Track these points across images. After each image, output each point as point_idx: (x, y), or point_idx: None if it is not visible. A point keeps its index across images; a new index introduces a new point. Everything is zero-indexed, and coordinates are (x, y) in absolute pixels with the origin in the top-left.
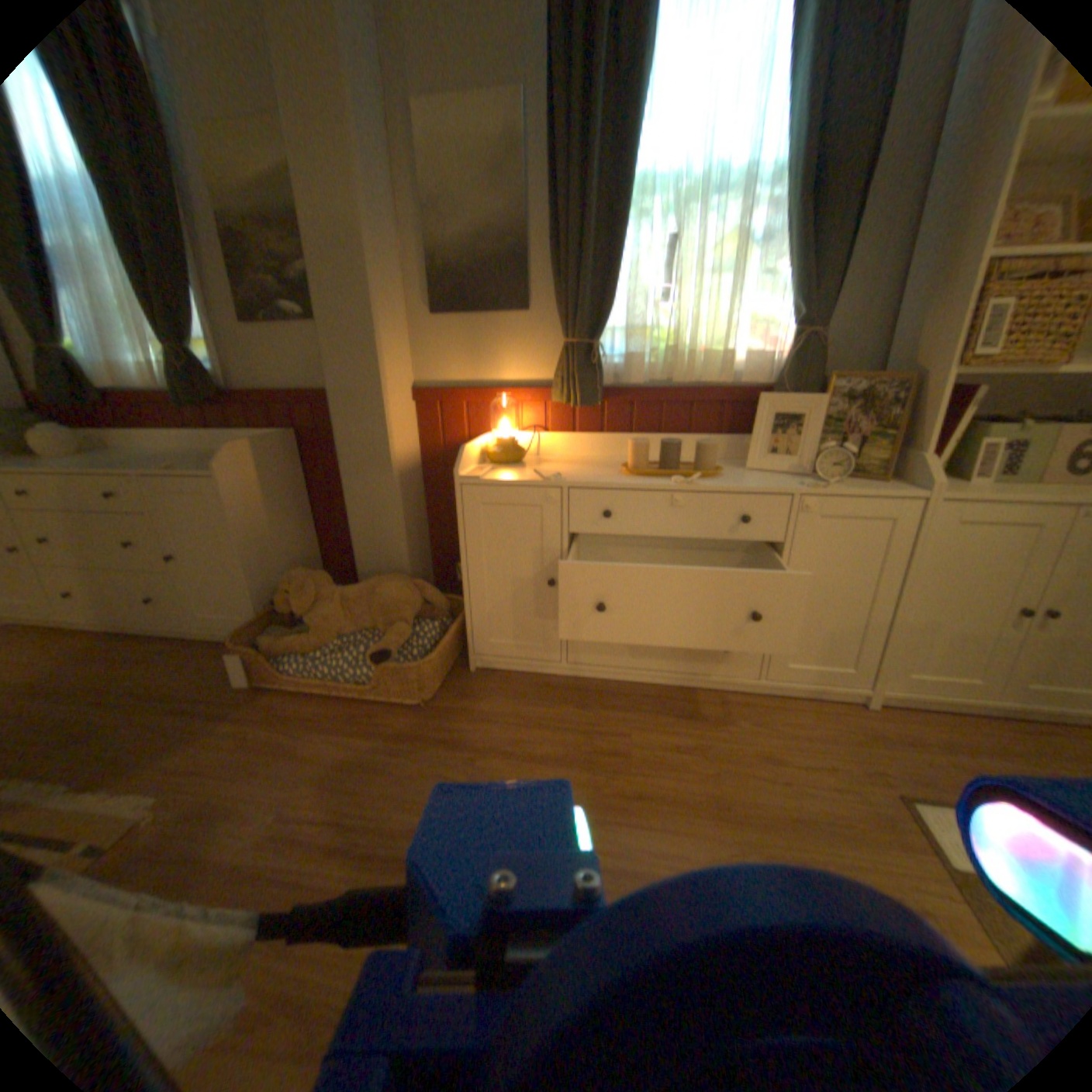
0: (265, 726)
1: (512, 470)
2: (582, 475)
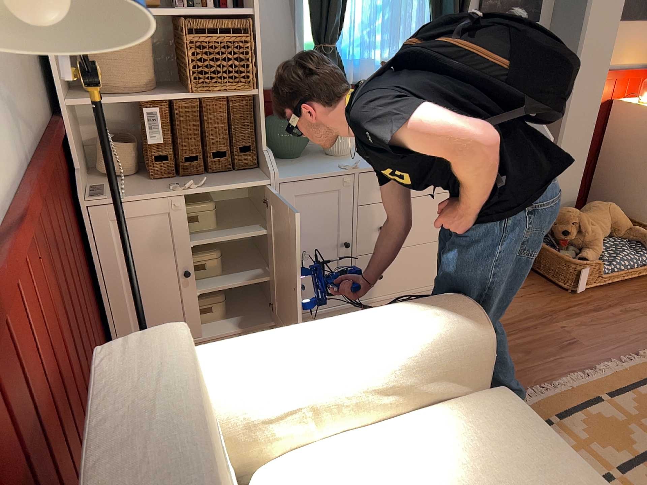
0: (628, 303)
1: None
2: None
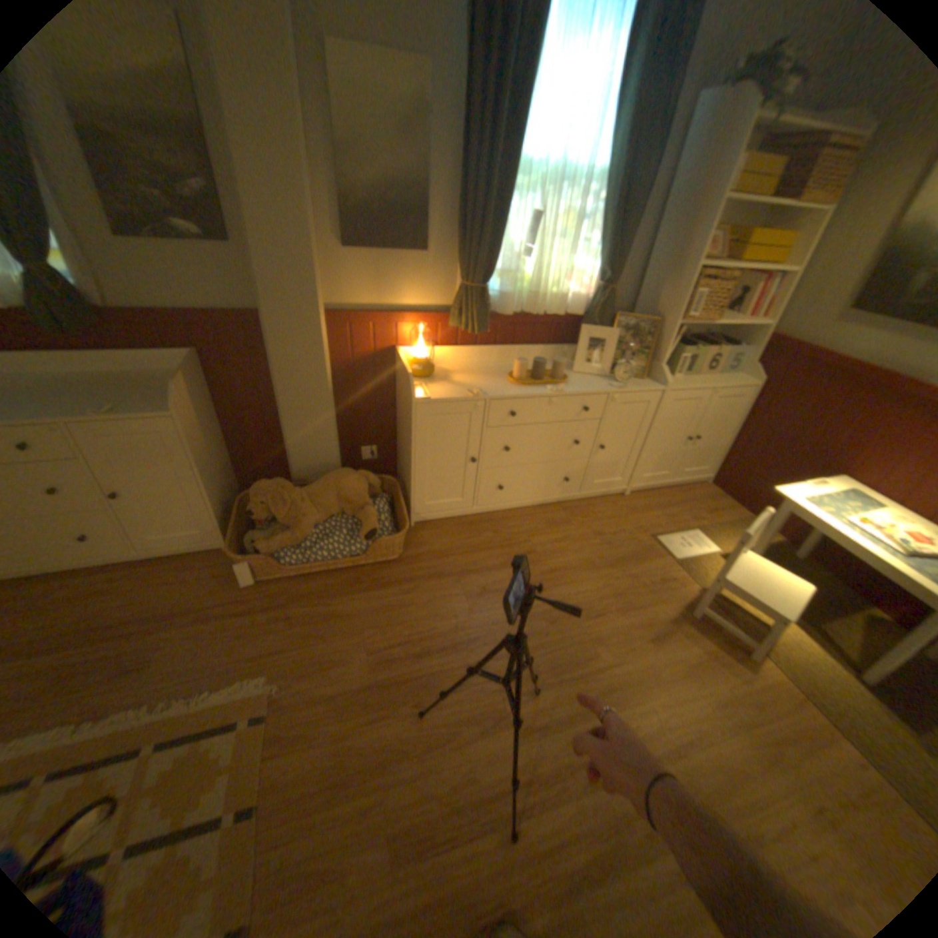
0: (293, 606)
1: (435, 386)
2: (487, 387)
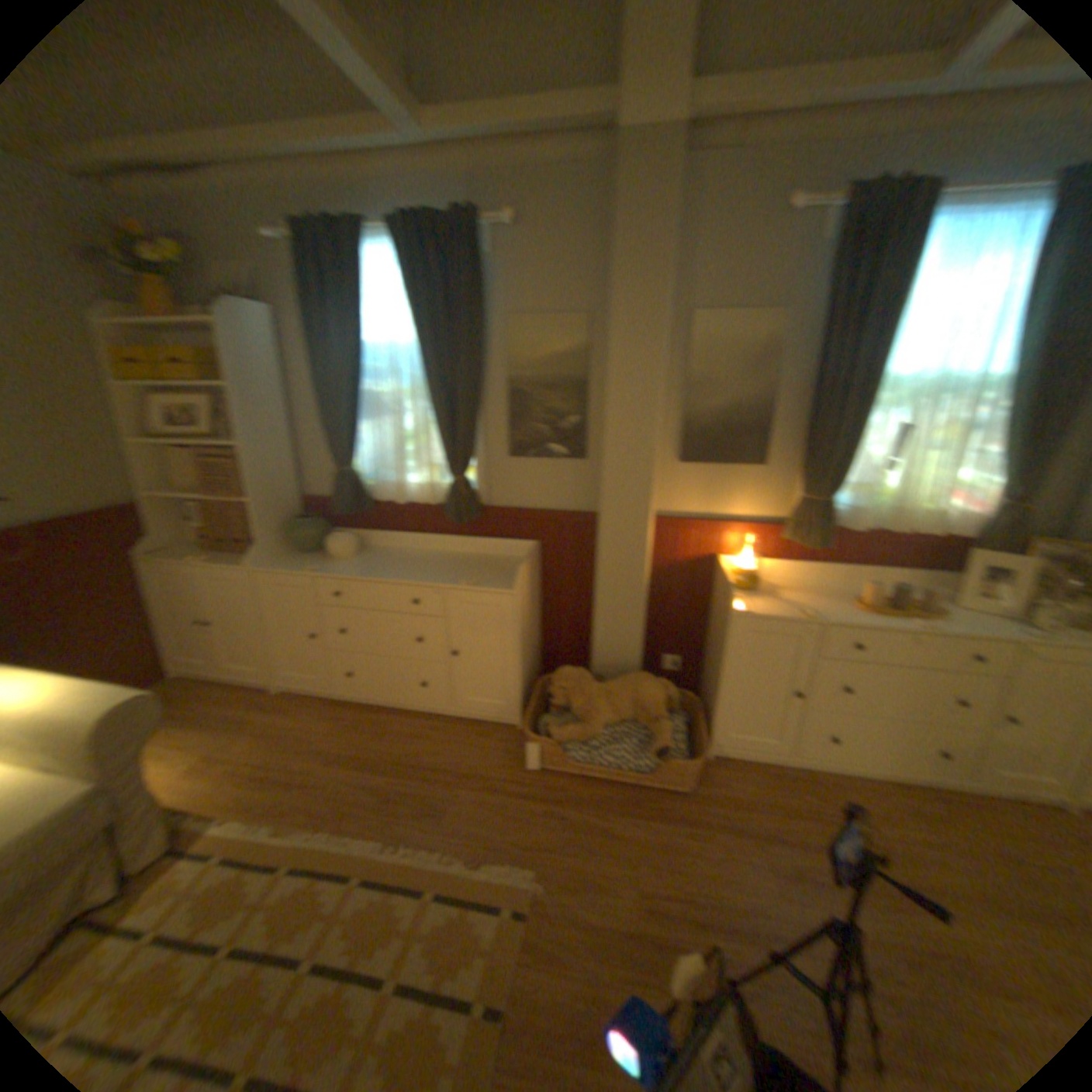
0: (569, 807)
1: (759, 600)
2: (825, 609)
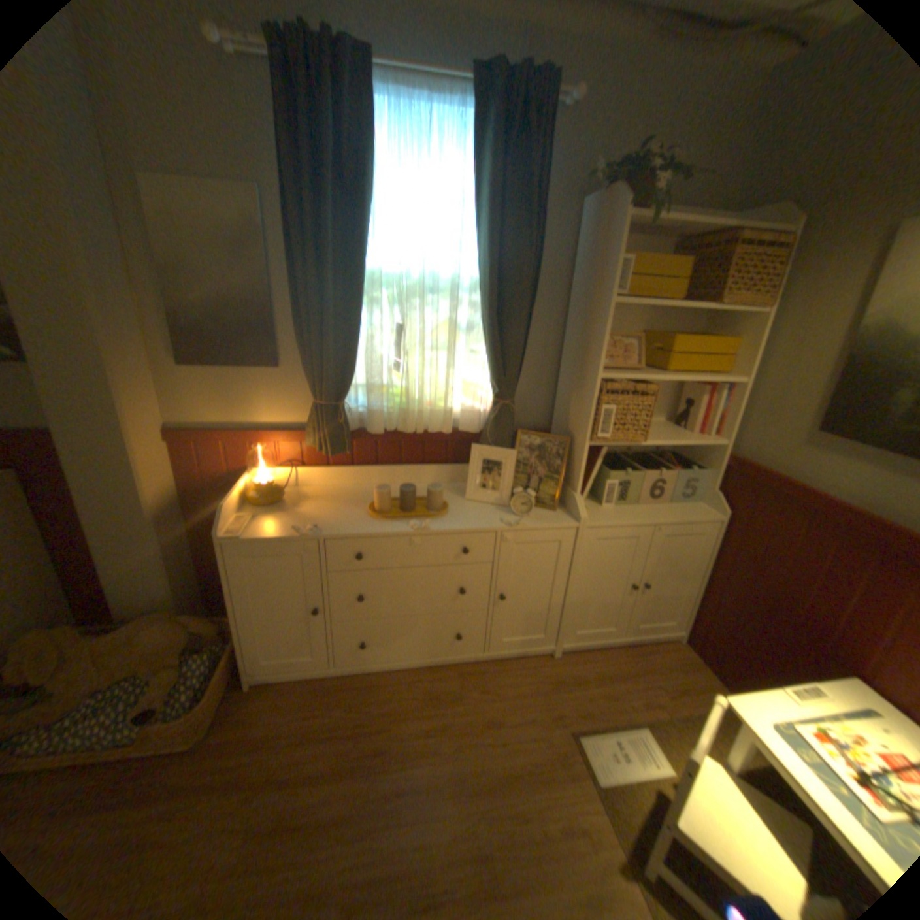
0: None
1: (271, 517)
2: (336, 519)
